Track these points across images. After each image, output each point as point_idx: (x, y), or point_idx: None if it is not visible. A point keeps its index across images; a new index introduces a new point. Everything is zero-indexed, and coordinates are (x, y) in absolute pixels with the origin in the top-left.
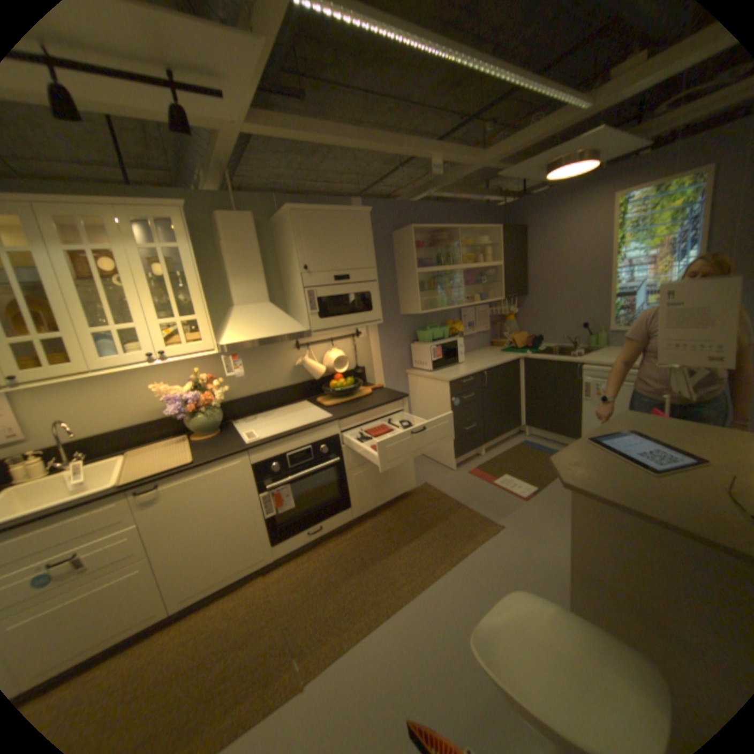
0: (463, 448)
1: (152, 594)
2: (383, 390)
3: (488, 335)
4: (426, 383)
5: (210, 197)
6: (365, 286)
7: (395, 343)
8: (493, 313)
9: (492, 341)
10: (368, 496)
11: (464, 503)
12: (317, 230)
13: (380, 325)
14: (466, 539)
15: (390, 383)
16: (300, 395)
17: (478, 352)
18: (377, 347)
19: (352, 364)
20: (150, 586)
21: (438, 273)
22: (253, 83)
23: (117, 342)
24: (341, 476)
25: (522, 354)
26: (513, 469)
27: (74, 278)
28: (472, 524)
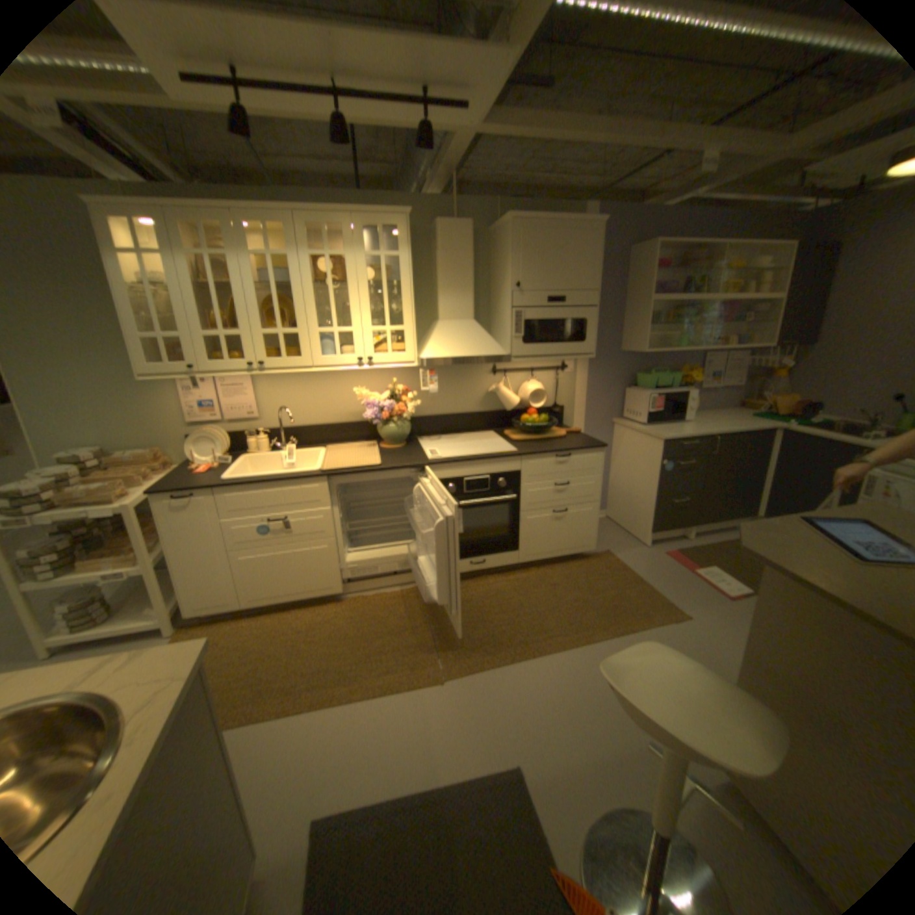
0: (665, 523)
1: (334, 570)
2: (579, 435)
3: (741, 392)
4: (636, 438)
5: (433, 201)
6: (582, 311)
7: (606, 384)
8: (756, 363)
9: (744, 400)
10: (538, 545)
11: (650, 582)
12: (539, 242)
13: (593, 359)
14: (641, 617)
15: (591, 430)
16: (487, 424)
17: (719, 412)
18: (583, 385)
19: (550, 401)
20: (333, 563)
21: (684, 302)
22: (499, 84)
23: (336, 344)
24: (514, 515)
25: (784, 423)
26: (727, 564)
27: (312, 282)
28: (654, 605)
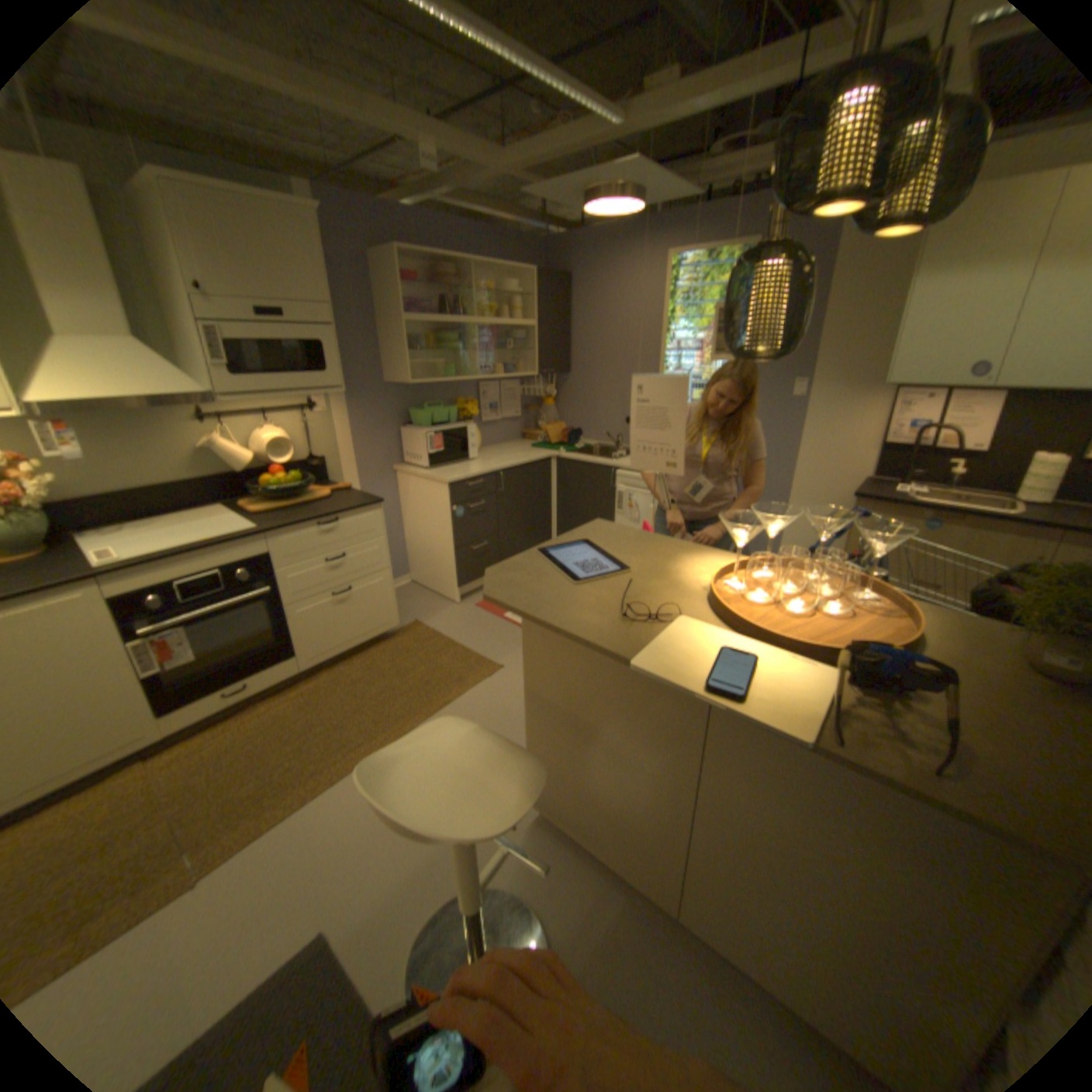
0: (469, 573)
1: None
2: (350, 491)
3: (519, 424)
4: (421, 485)
5: None
6: (312, 330)
7: (375, 424)
8: (527, 393)
9: (524, 432)
10: (322, 640)
11: (461, 642)
12: (217, 223)
13: (350, 394)
14: (454, 683)
15: (370, 483)
16: (210, 494)
17: (503, 446)
18: (345, 428)
19: (304, 451)
20: None
21: (444, 325)
22: None
23: None
24: (277, 613)
25: (556, 452)
26: None
27: None
28: (465, 665)
